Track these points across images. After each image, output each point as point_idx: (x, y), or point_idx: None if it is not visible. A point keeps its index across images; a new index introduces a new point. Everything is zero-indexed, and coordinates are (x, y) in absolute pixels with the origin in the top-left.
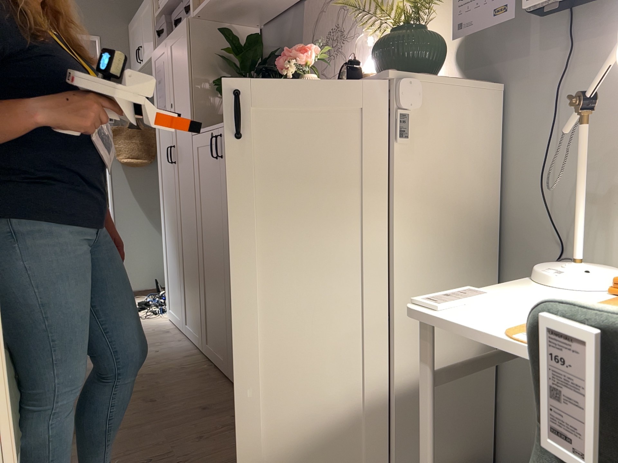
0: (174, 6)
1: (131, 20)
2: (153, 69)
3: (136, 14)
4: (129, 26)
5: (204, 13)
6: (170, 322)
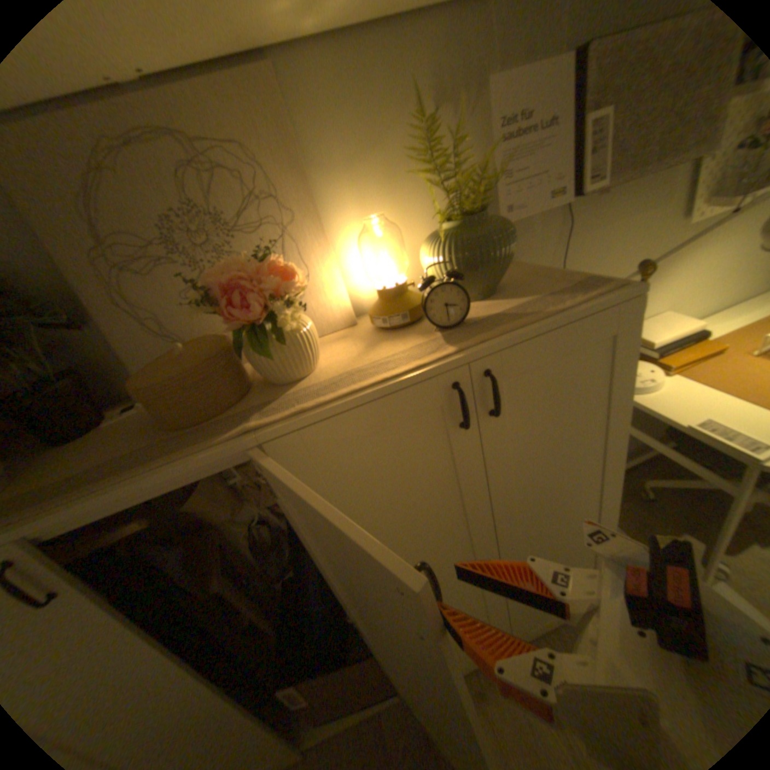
0: None
1: None
2: None
3: None
4: None
5: None
6: None
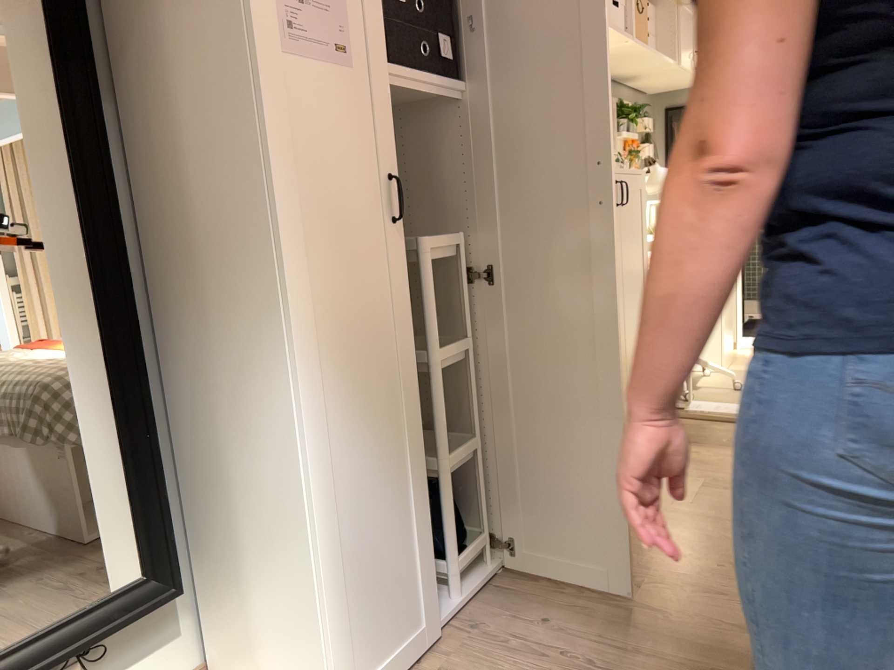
0: None
1: None
2: None
3: None
4: None
5: None
6: None
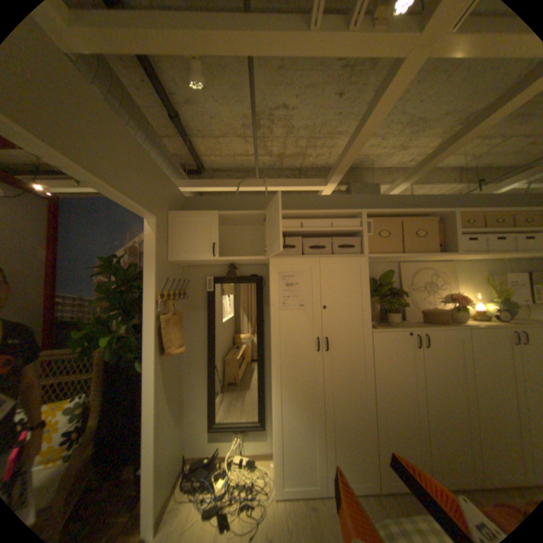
0: (299, 233)
1: (185, 212)
2: (273, 273)
3: (212, 214)
4: (176, 214)
5: (372, 258)
6: (288, 502)
